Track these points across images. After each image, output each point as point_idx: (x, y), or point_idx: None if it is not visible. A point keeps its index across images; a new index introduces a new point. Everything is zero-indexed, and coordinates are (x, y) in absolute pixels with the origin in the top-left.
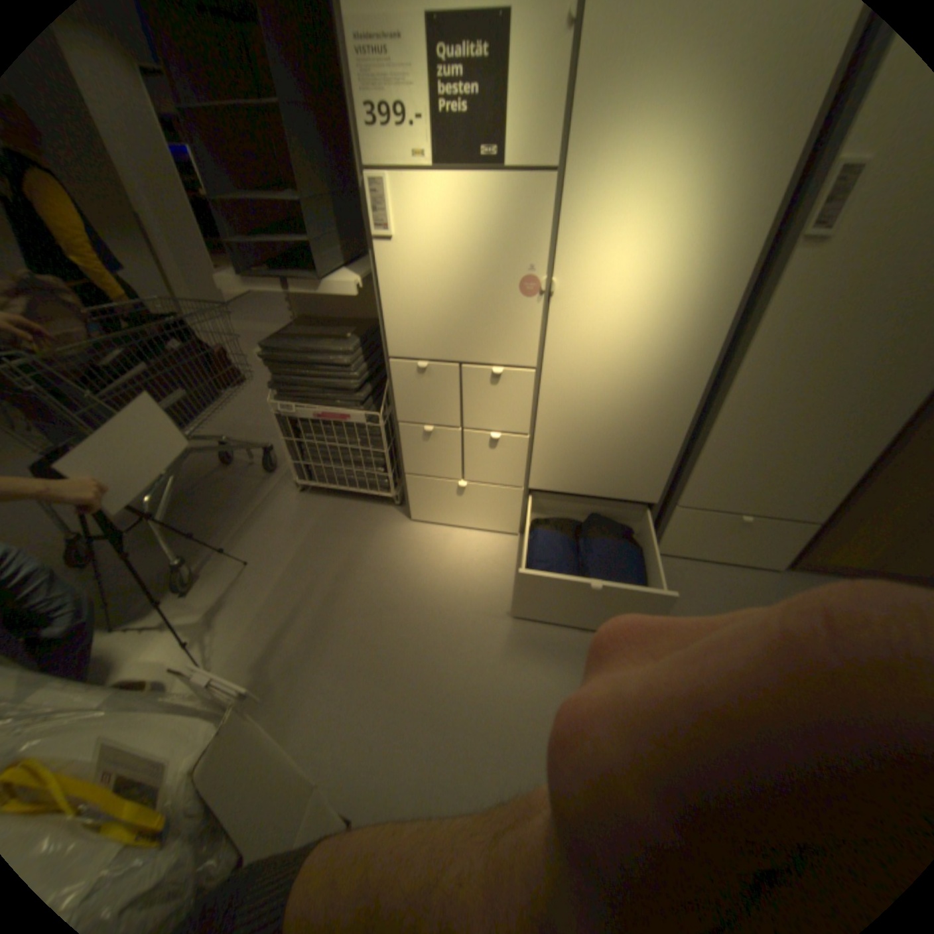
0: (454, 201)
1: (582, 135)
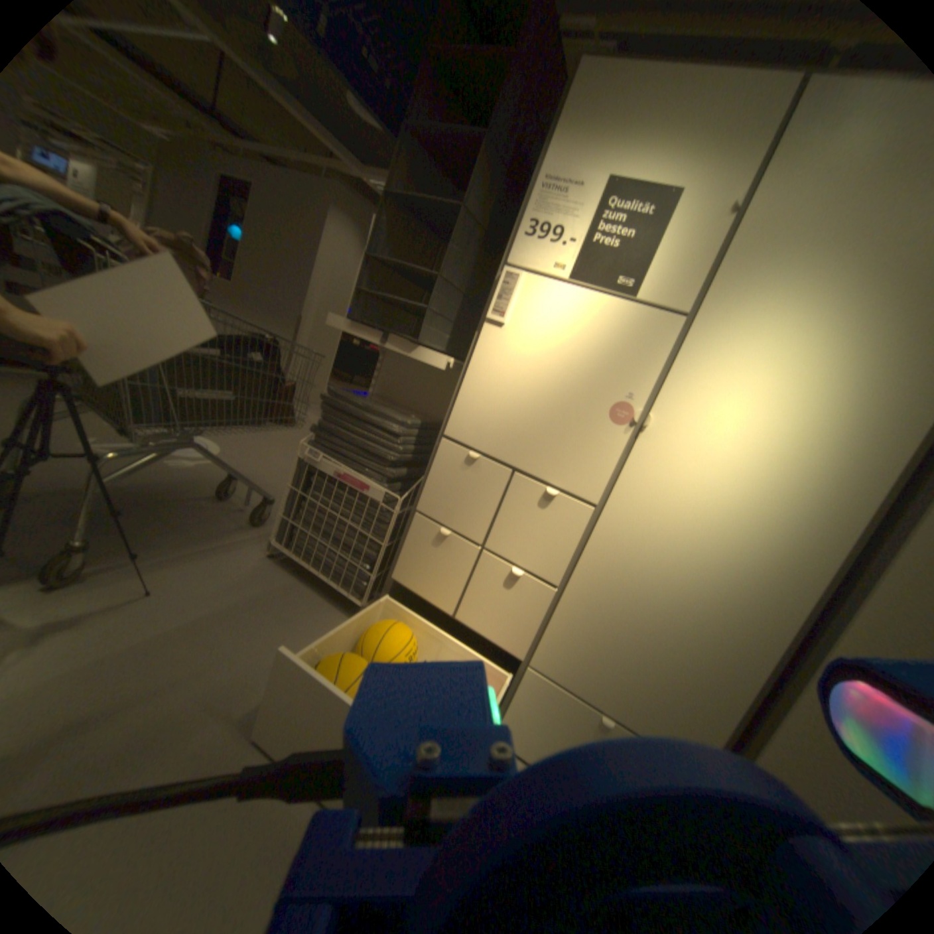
0: (574, 315)
1: (718, 296)
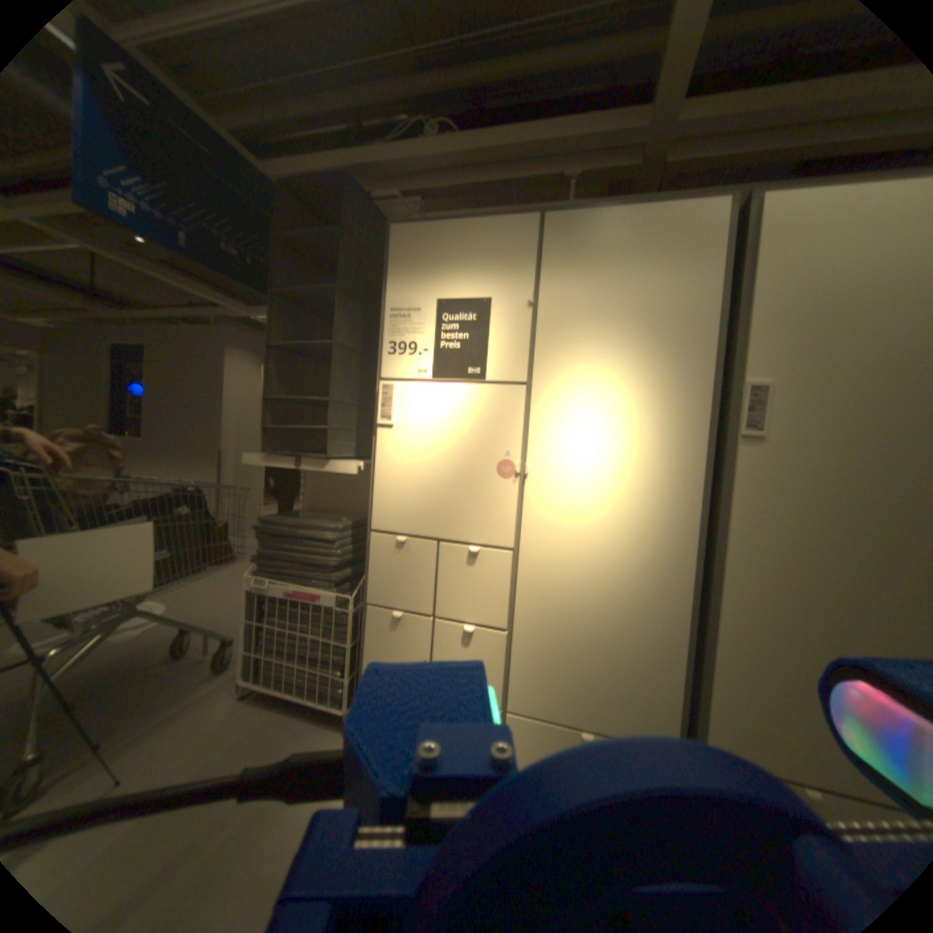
0: (444, 404)
1: (541, 365)
